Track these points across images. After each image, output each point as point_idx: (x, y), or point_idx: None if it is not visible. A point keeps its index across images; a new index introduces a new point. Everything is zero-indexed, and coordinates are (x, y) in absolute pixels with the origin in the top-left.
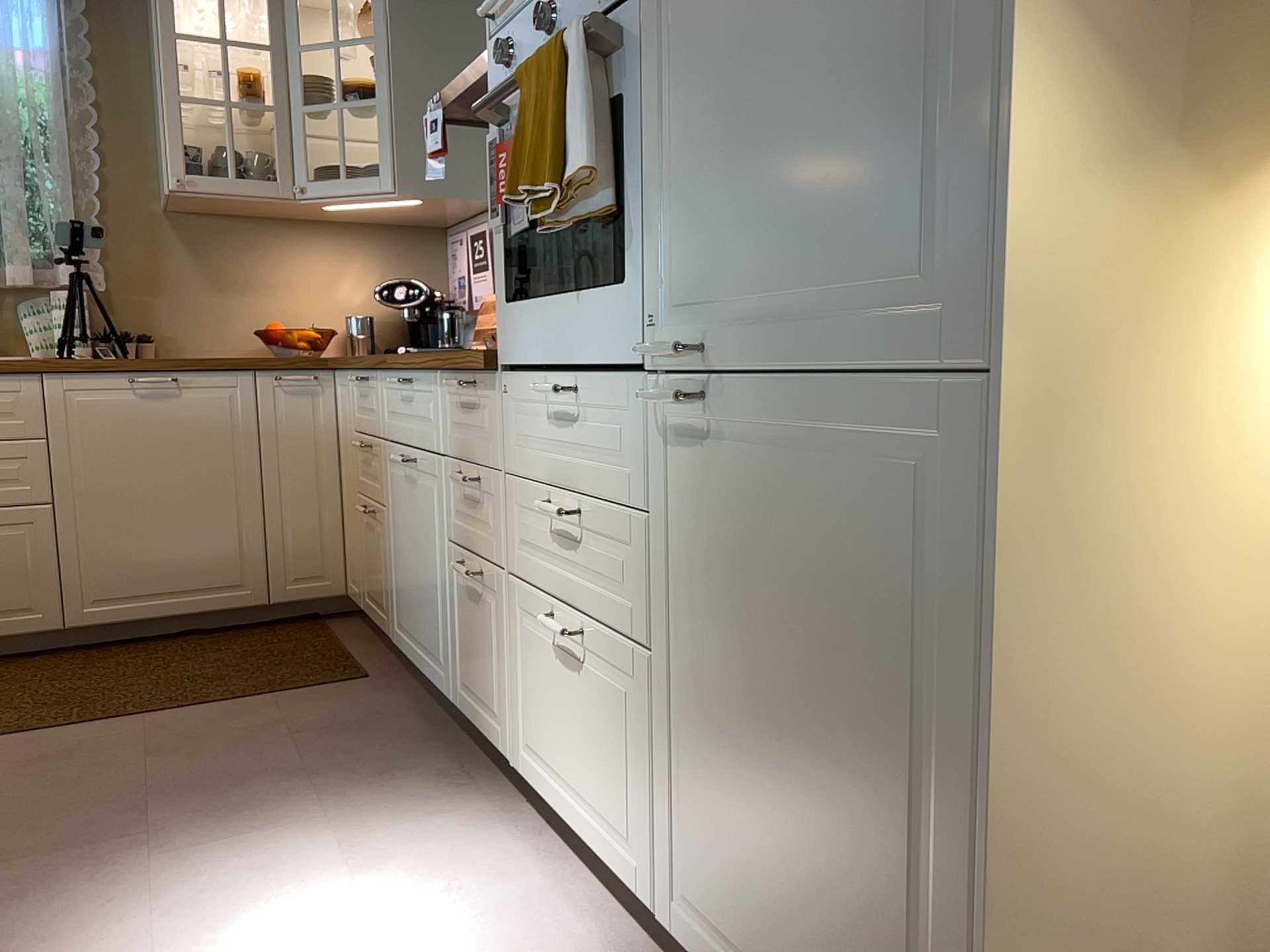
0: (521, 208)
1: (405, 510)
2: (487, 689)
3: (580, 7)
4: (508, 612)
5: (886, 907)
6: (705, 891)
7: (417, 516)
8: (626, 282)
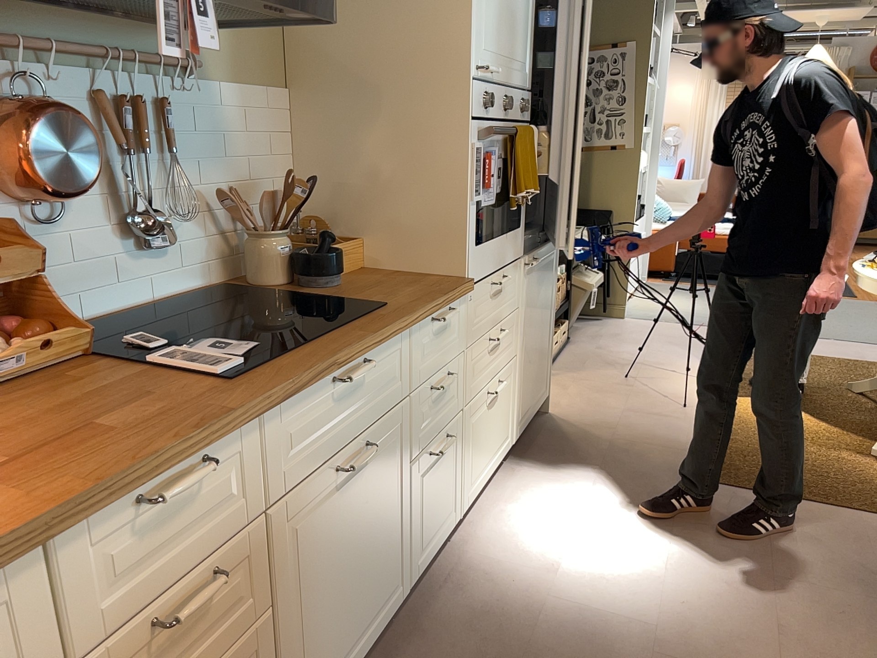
0: (488, 194)
1: (340, 523)
2: (444, 505)
3: (513, 112)
4: (461, 429)
5: (544, 349)
6: (523, 405)
7: (365, 498)
8: (517, 227)
